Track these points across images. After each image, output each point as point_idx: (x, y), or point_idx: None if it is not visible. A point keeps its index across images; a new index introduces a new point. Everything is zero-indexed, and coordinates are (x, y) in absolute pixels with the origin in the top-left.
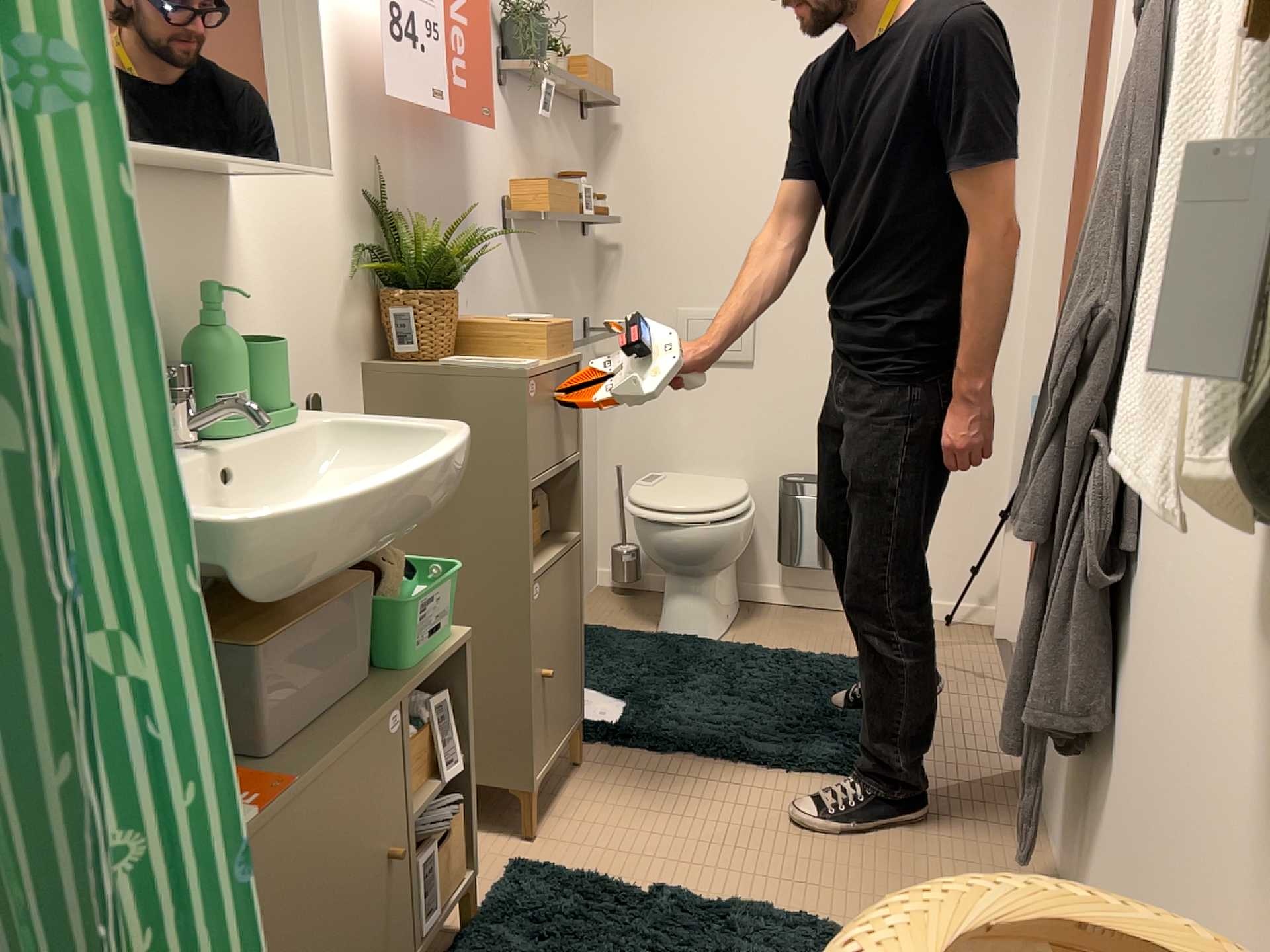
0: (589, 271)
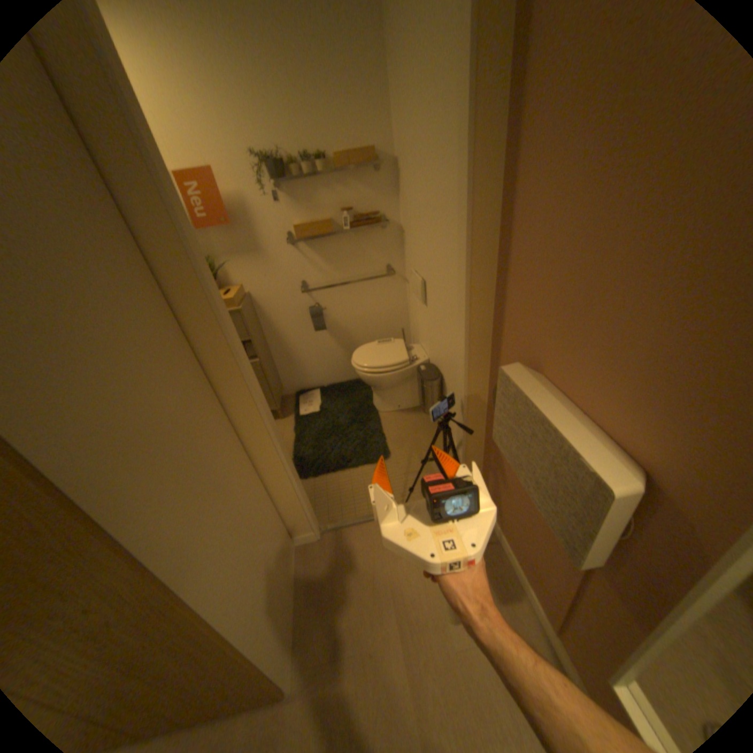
0: (390, 242)
